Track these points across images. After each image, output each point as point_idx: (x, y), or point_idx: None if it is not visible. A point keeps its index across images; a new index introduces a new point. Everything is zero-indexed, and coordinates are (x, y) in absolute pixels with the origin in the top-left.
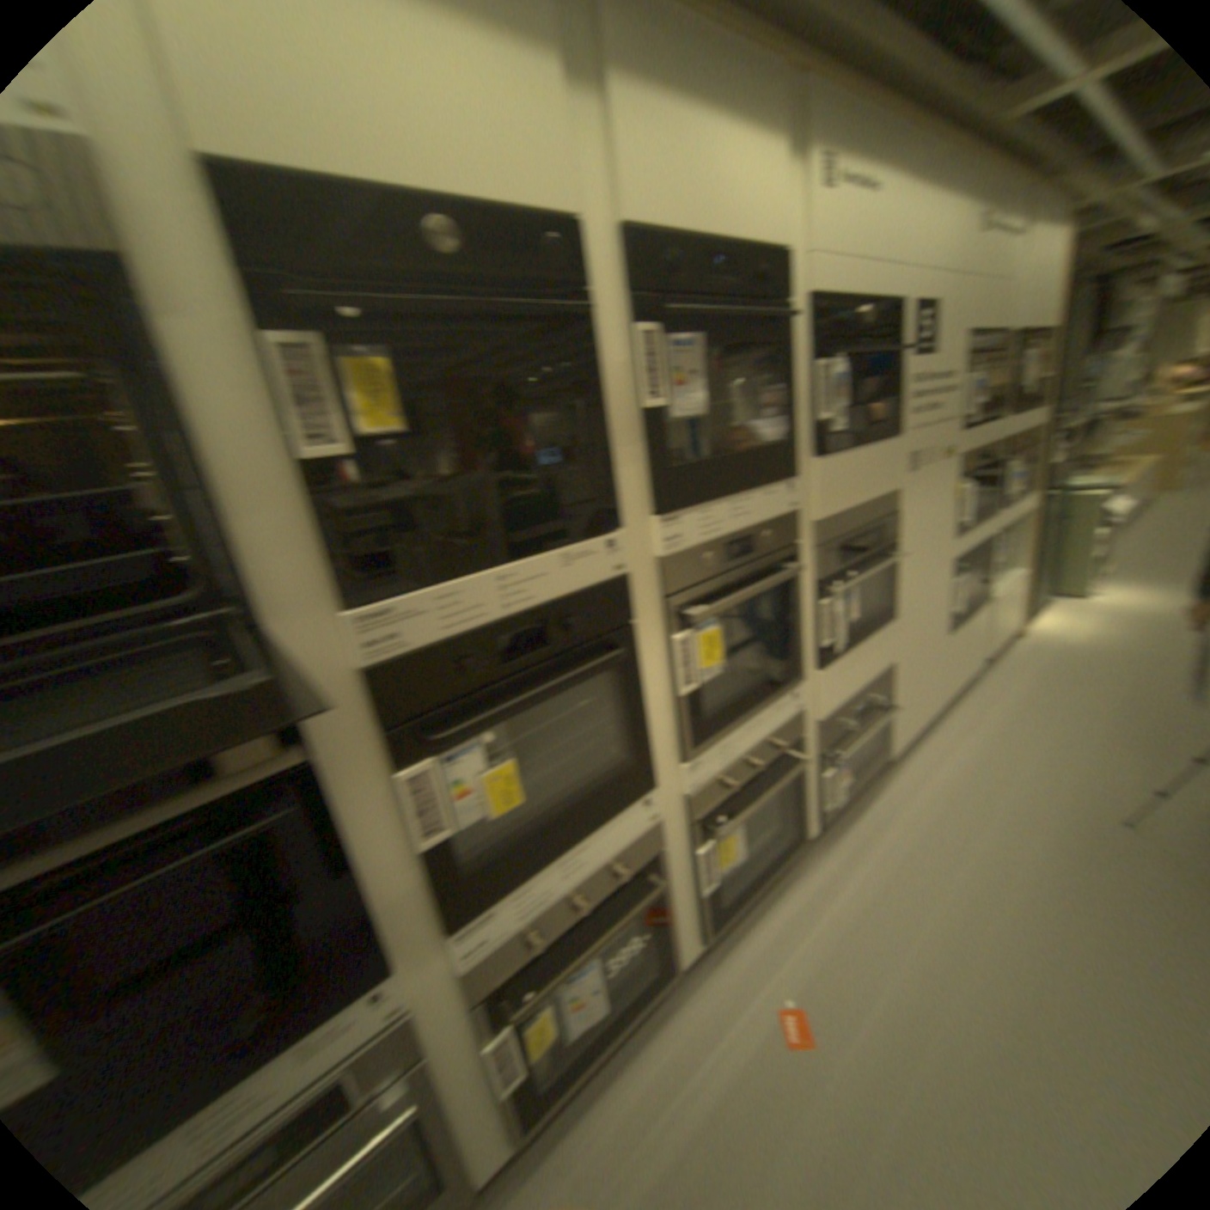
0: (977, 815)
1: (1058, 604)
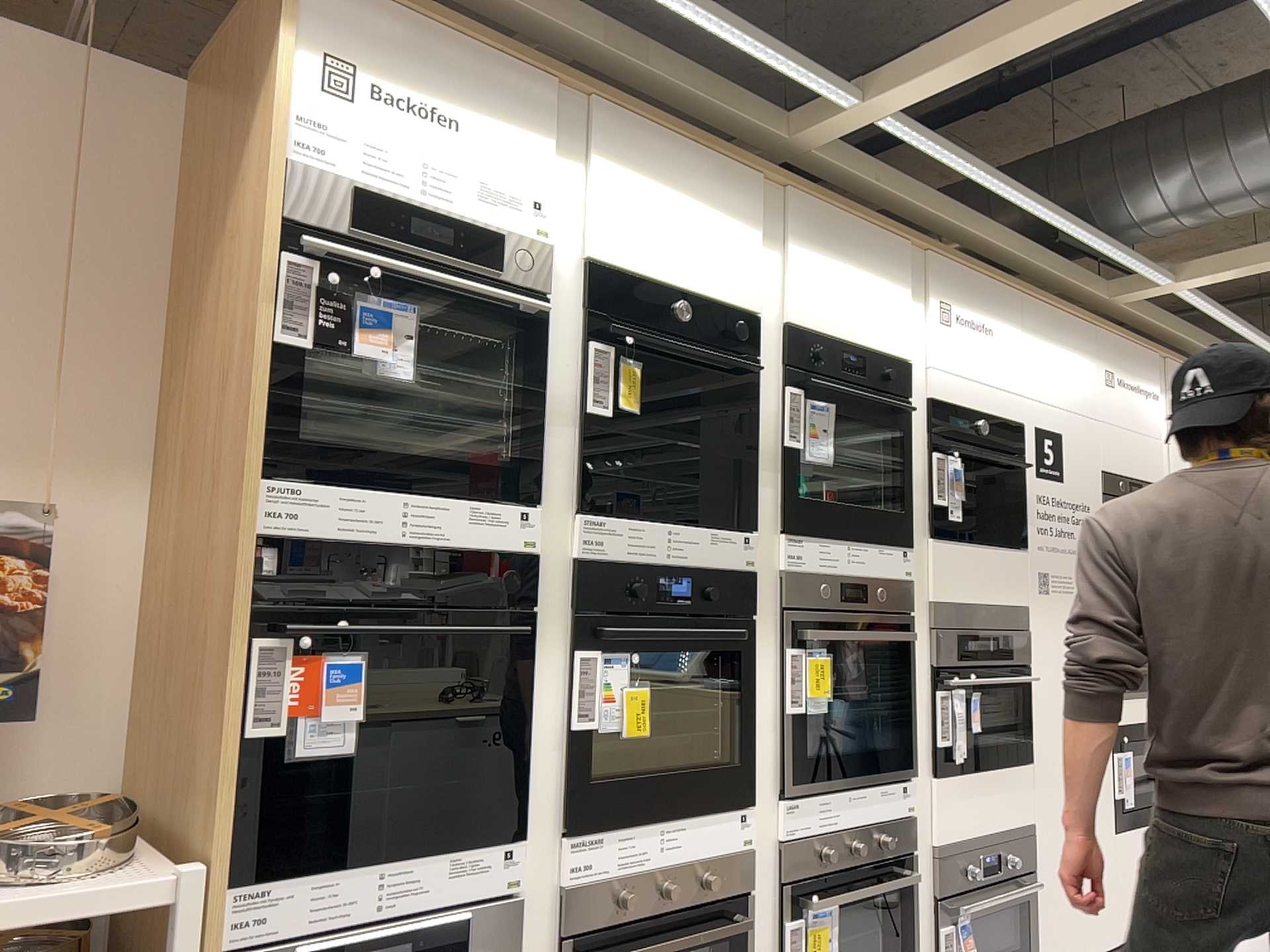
0: None
1: None
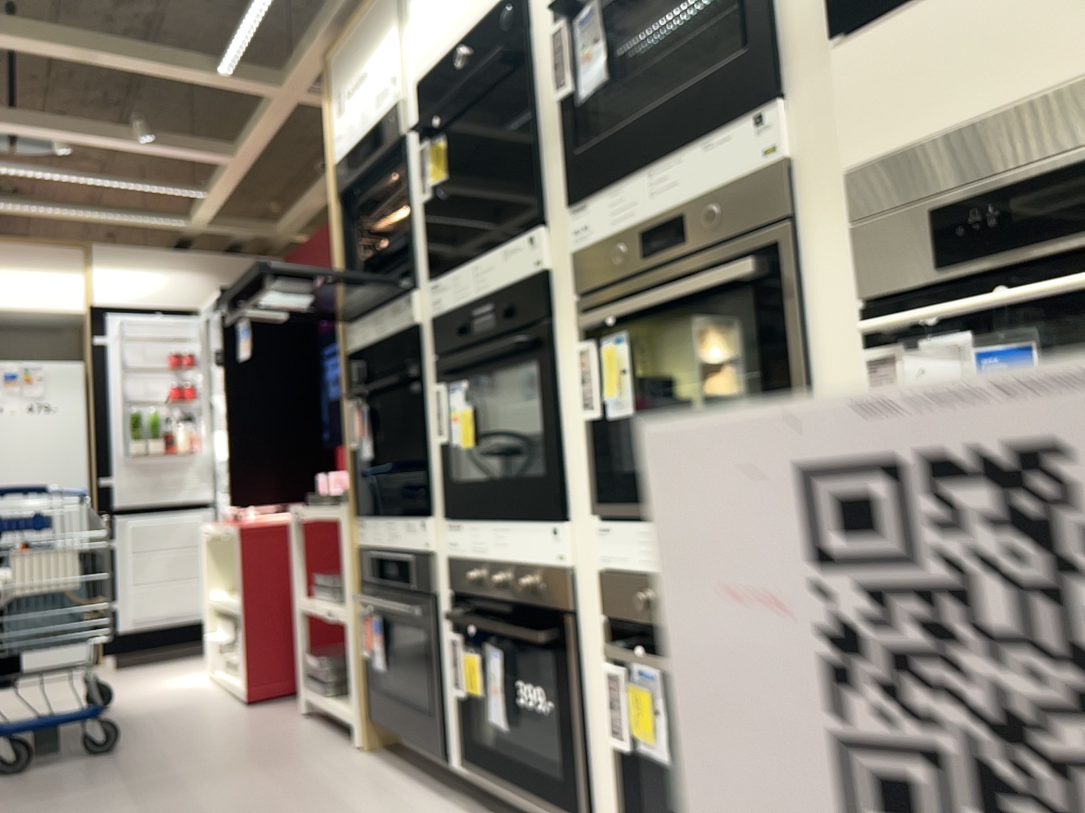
0: None
1: None
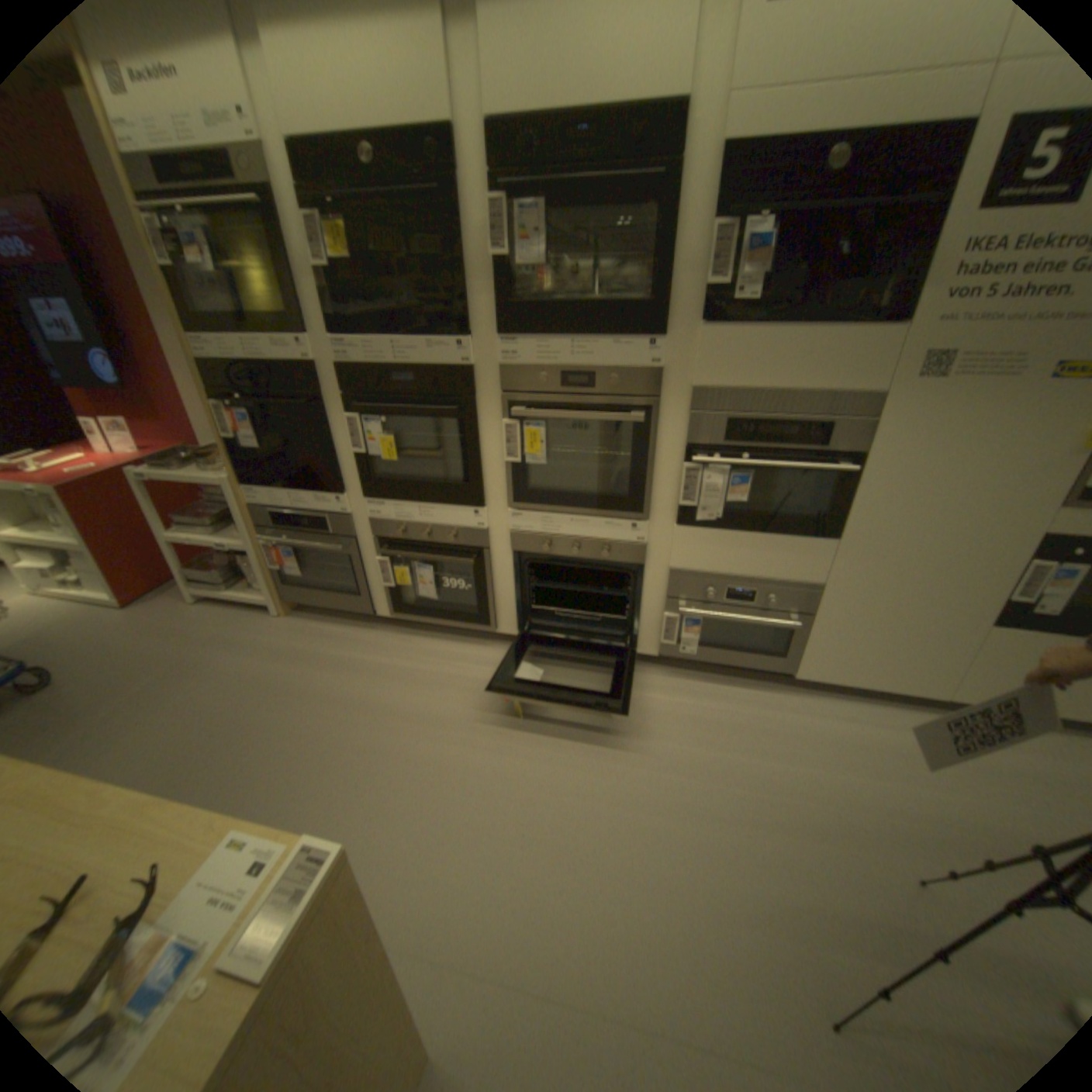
0: (809, 760)
1: None
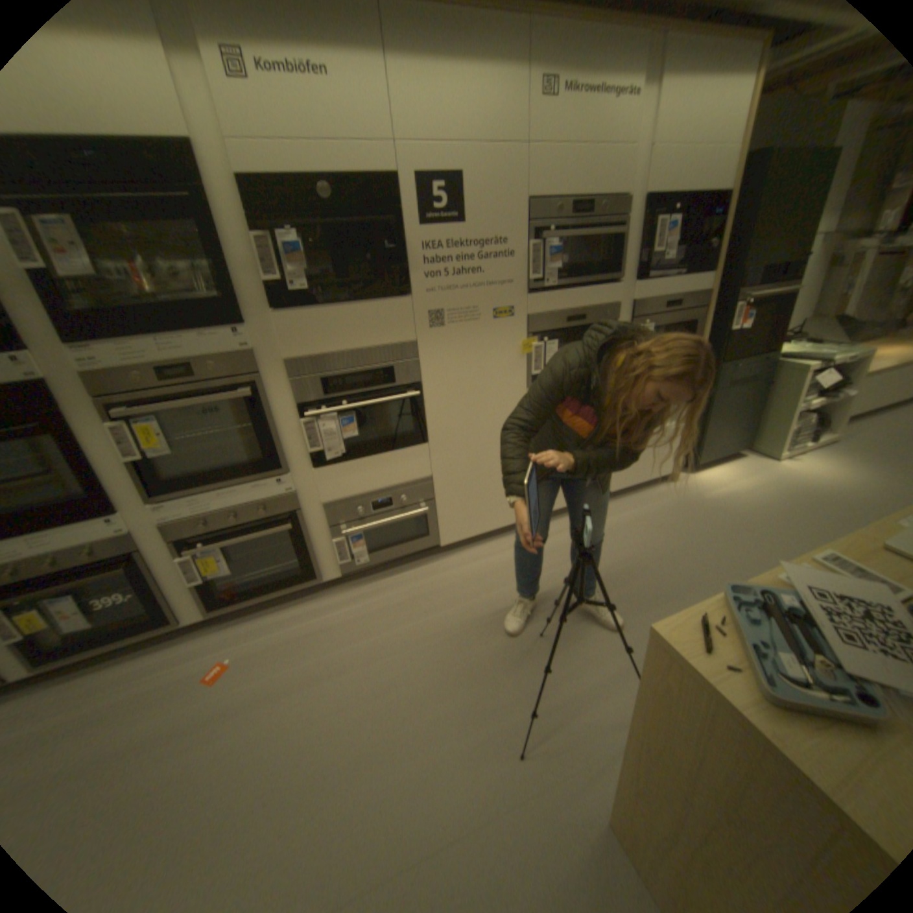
0: (463, 597)
1: (754, 459)
